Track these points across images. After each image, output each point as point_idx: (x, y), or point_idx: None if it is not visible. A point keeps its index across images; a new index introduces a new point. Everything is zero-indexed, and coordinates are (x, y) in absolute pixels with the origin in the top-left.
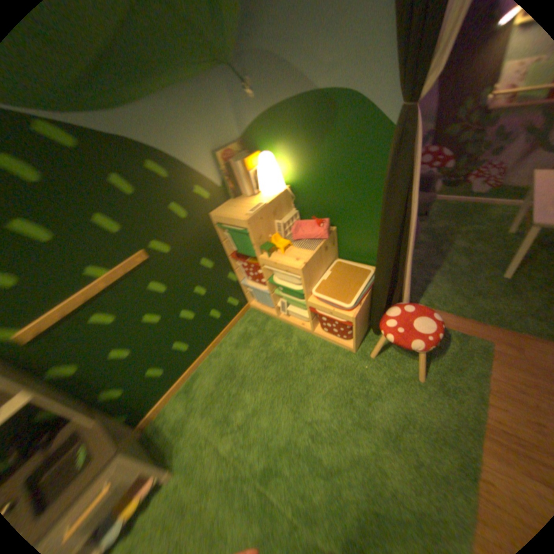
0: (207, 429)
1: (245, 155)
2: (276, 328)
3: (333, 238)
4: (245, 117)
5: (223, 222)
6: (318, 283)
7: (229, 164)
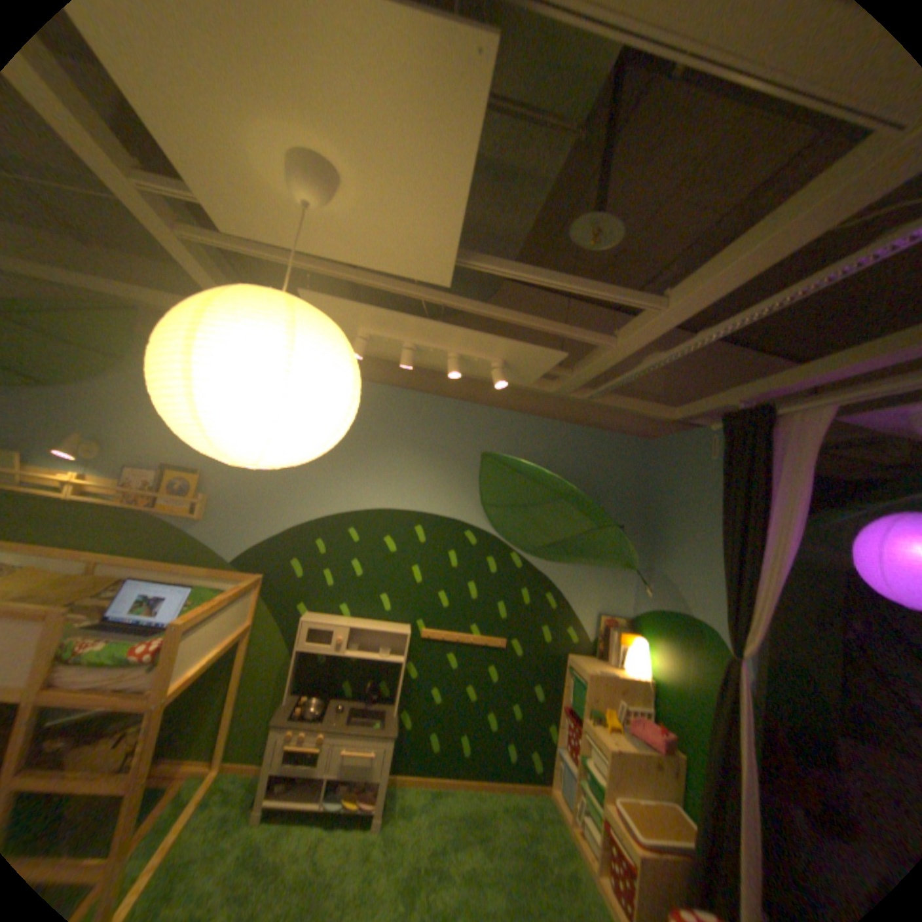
0: (424, 841)
1: (626, 633)
2: (560, 841)
3: (677, 768)
4: (640, 607)
5: (574, 669)
6: (631, 803)
7: (608, 631)
